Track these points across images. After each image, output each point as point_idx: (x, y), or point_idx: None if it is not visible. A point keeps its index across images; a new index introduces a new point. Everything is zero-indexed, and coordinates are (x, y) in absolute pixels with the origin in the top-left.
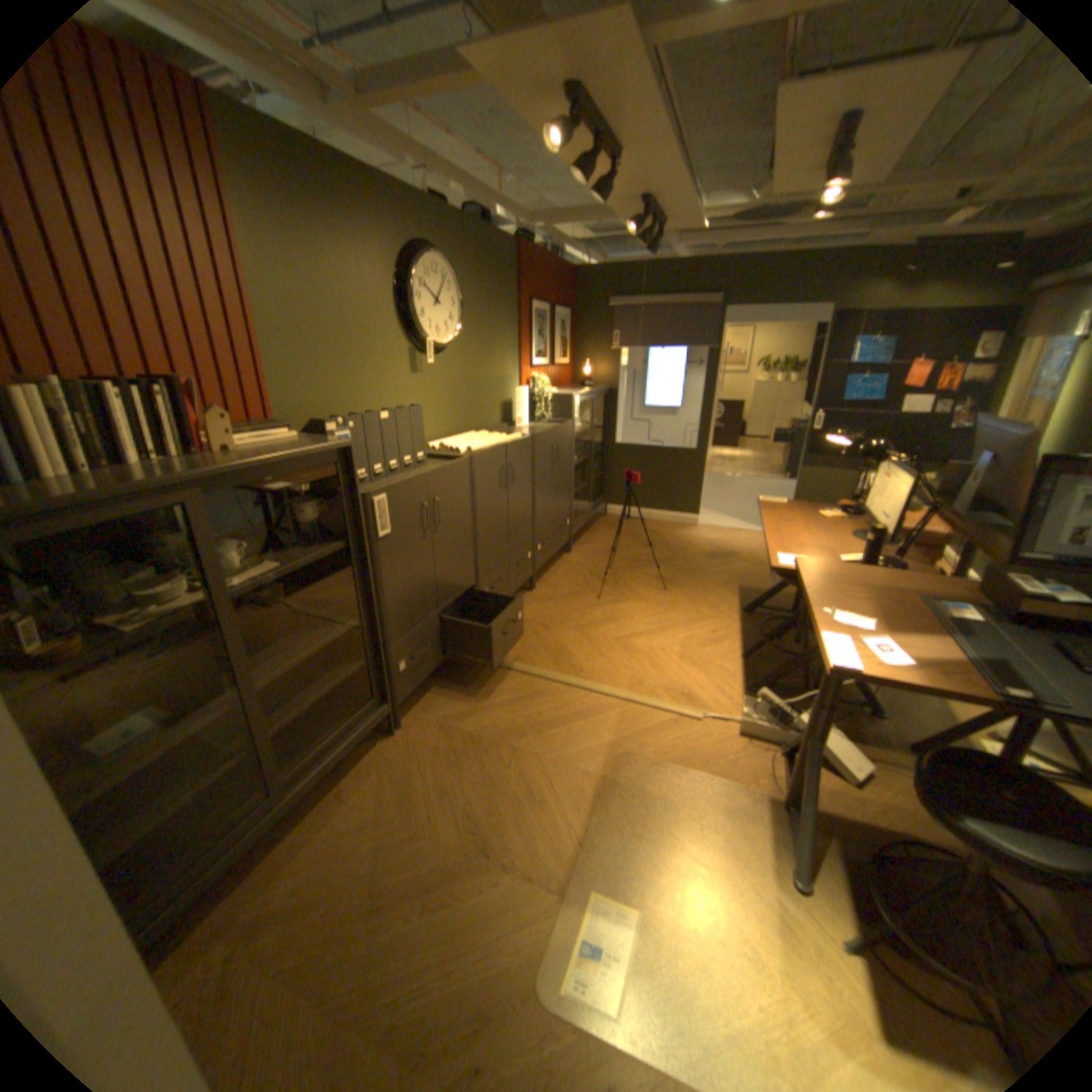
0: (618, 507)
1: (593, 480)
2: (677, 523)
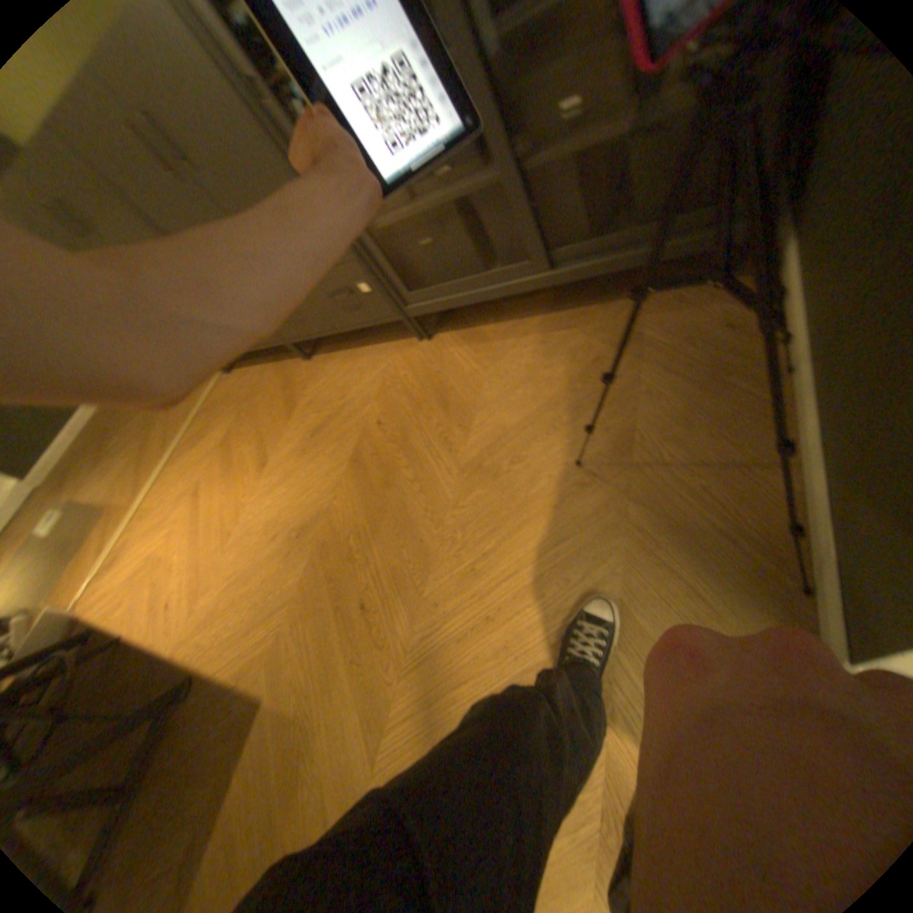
0: (804, 275)
1: (594, 138)
2: (814, 552)
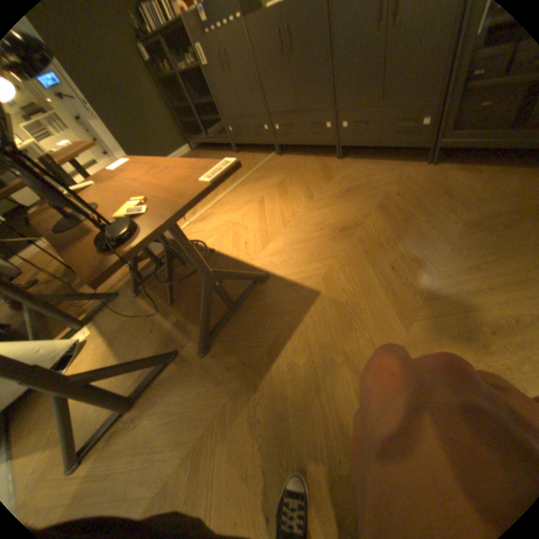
0: None
1: None
2: None
